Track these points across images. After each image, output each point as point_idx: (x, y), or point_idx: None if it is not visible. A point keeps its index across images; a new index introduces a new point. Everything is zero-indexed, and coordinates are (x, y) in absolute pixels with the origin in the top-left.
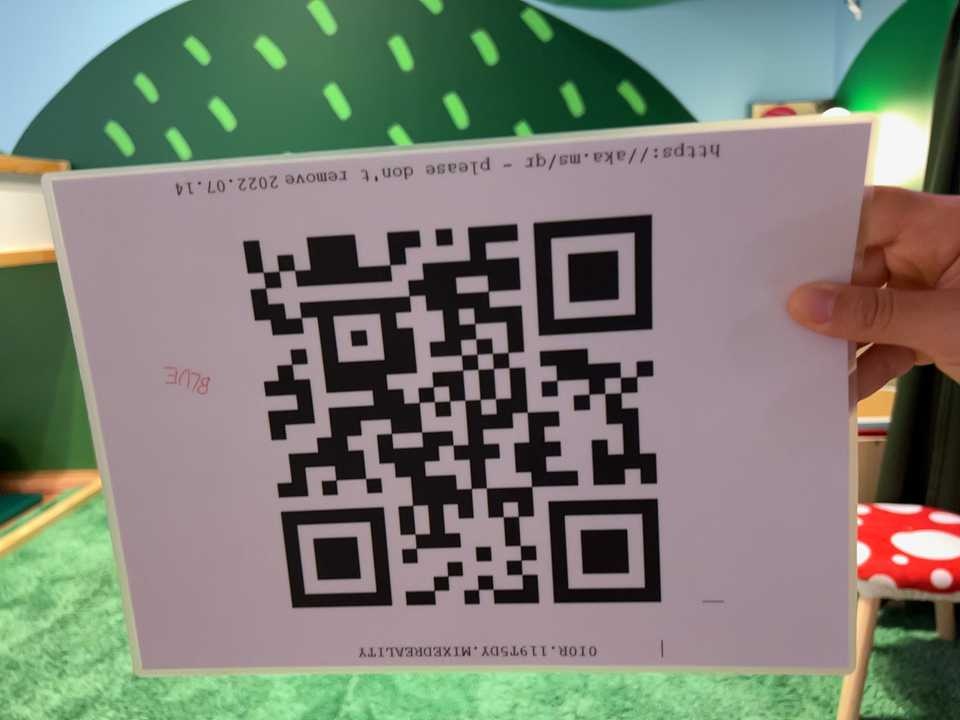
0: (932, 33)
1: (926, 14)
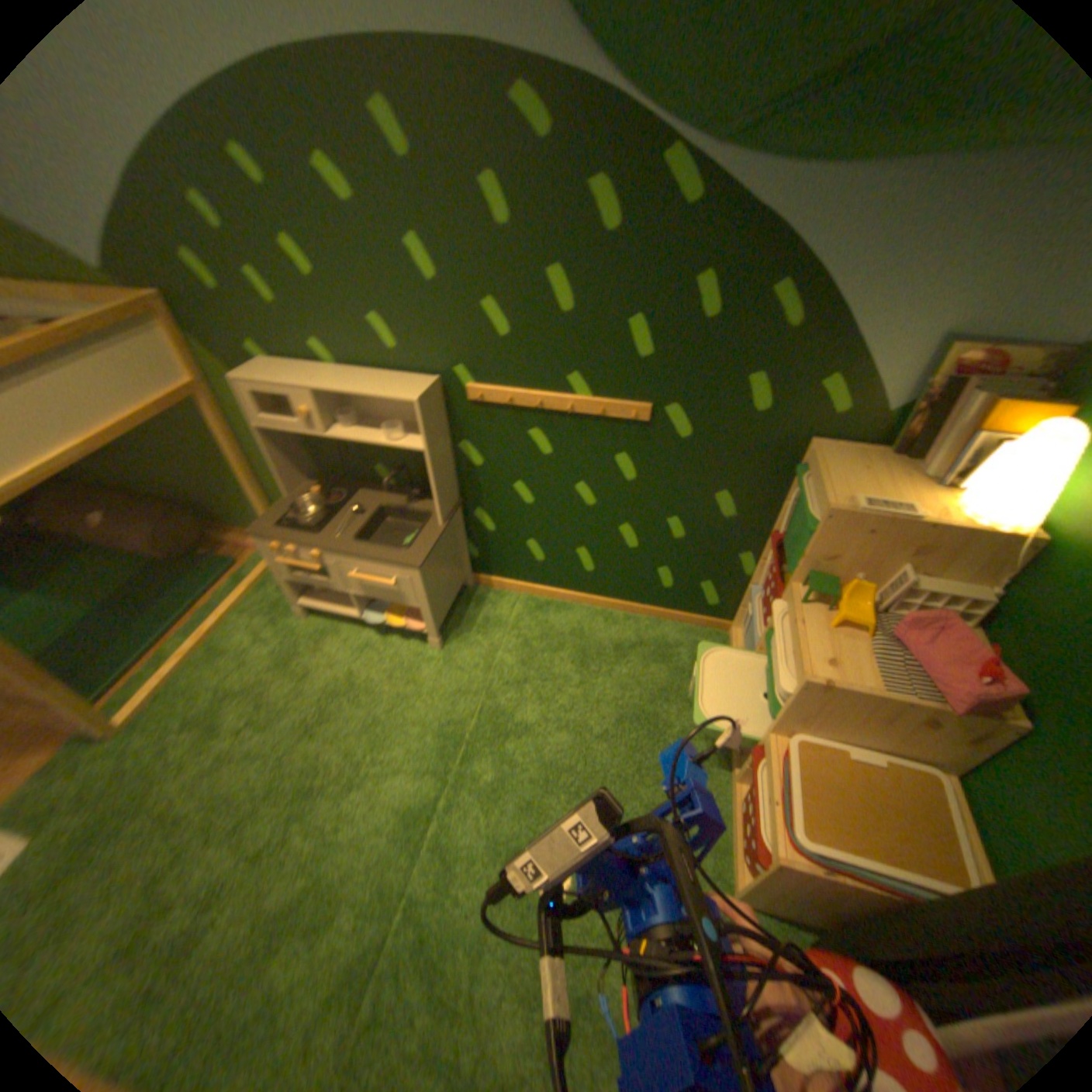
0: None
1: None
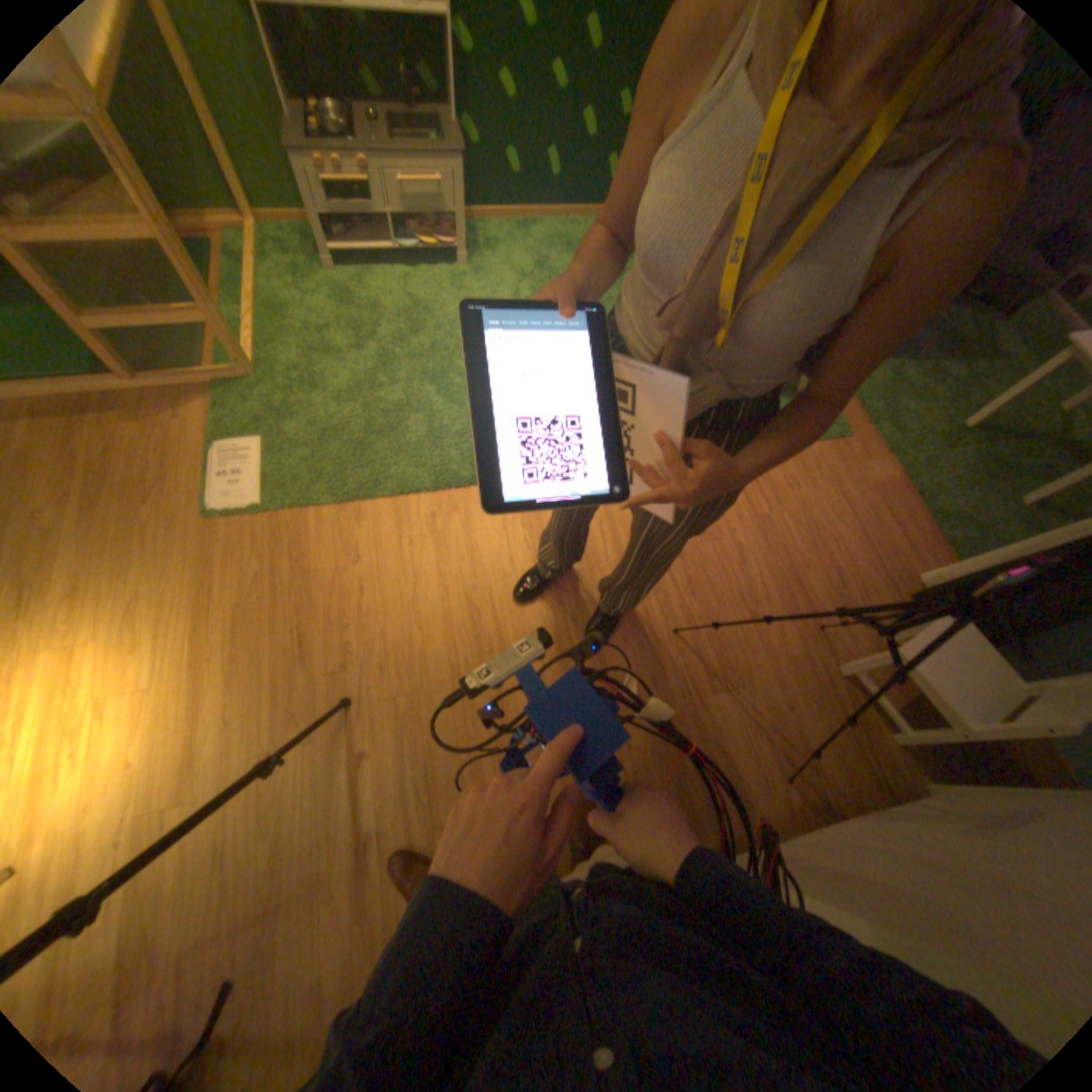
0: None
1: None
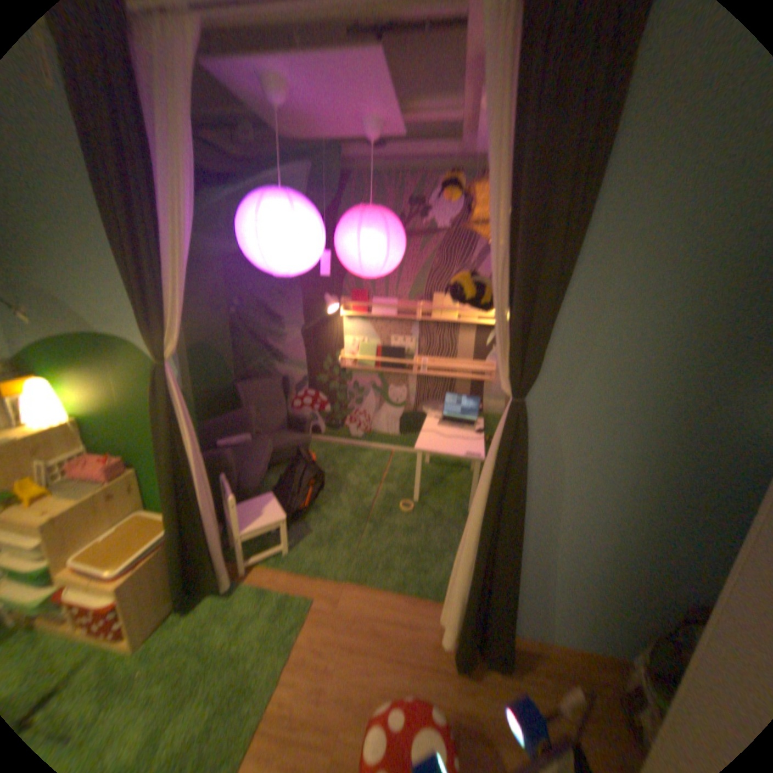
0: (102, 358)
1: (93, 347)
